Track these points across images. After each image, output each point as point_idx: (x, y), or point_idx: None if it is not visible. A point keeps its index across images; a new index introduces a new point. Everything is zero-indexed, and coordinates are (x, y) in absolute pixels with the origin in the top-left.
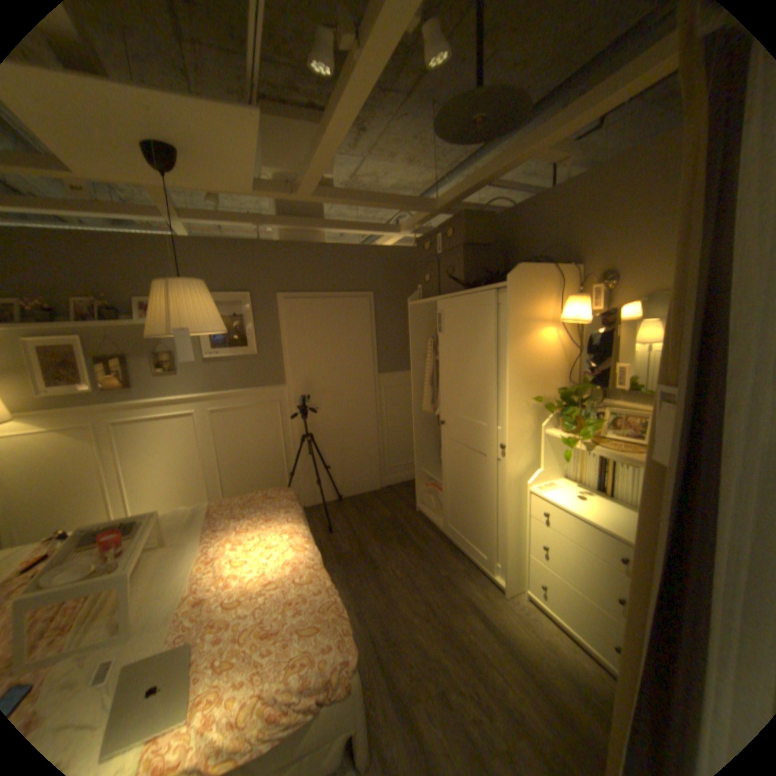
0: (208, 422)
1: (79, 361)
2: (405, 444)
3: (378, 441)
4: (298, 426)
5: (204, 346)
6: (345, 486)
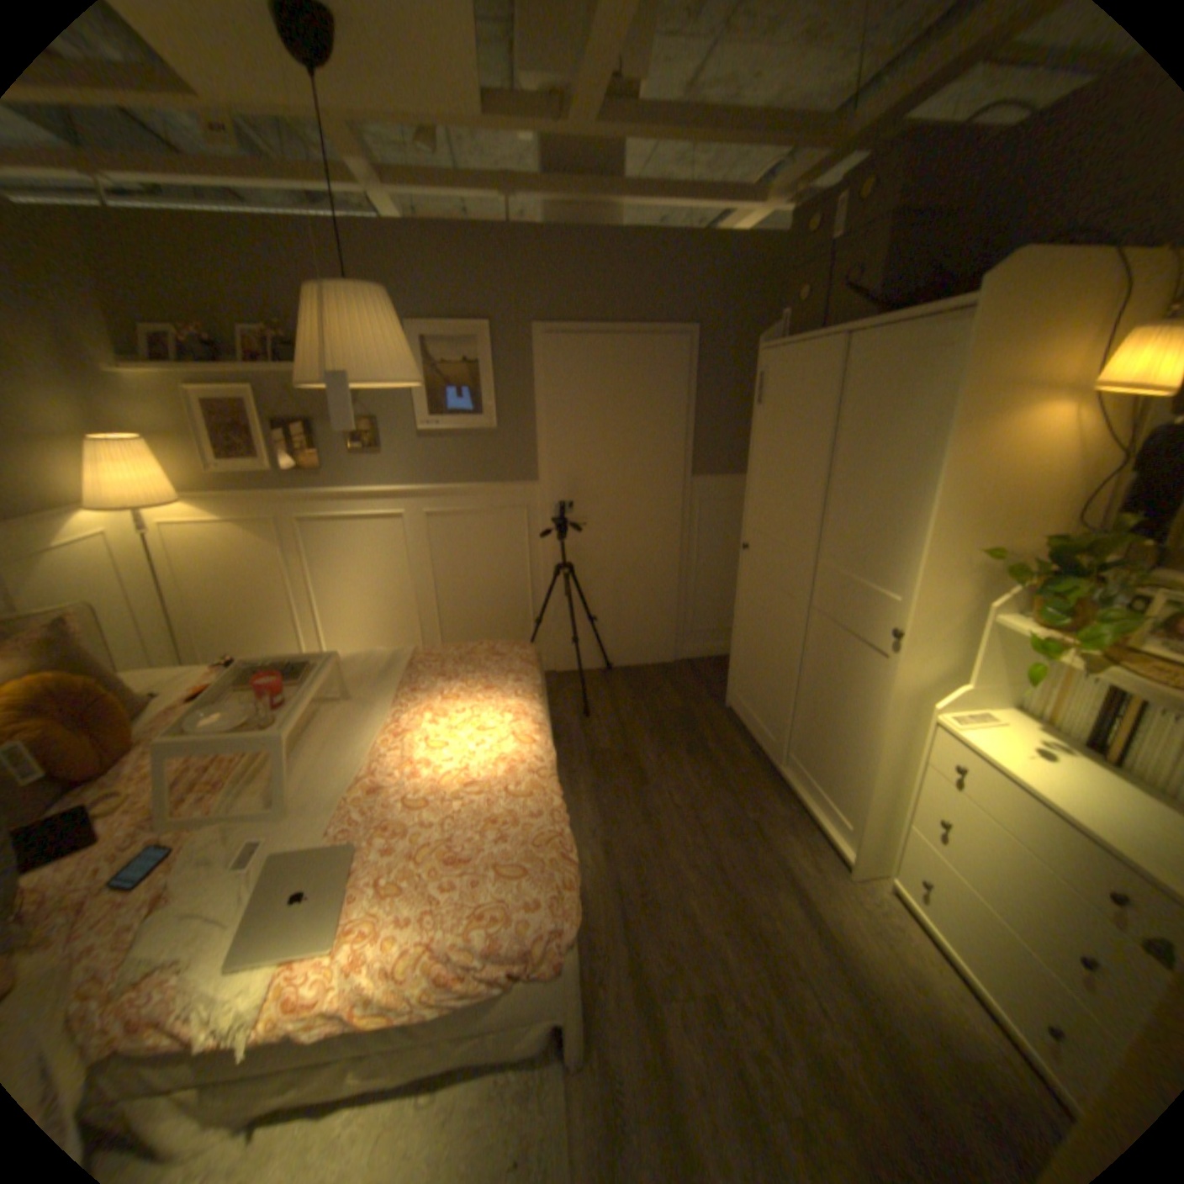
0: (424, 530)
1: (254, 424)
2: (724, 597)
3: (680, 587)
4: (555, 550)
5: (419, 411)
6: (619, 649)
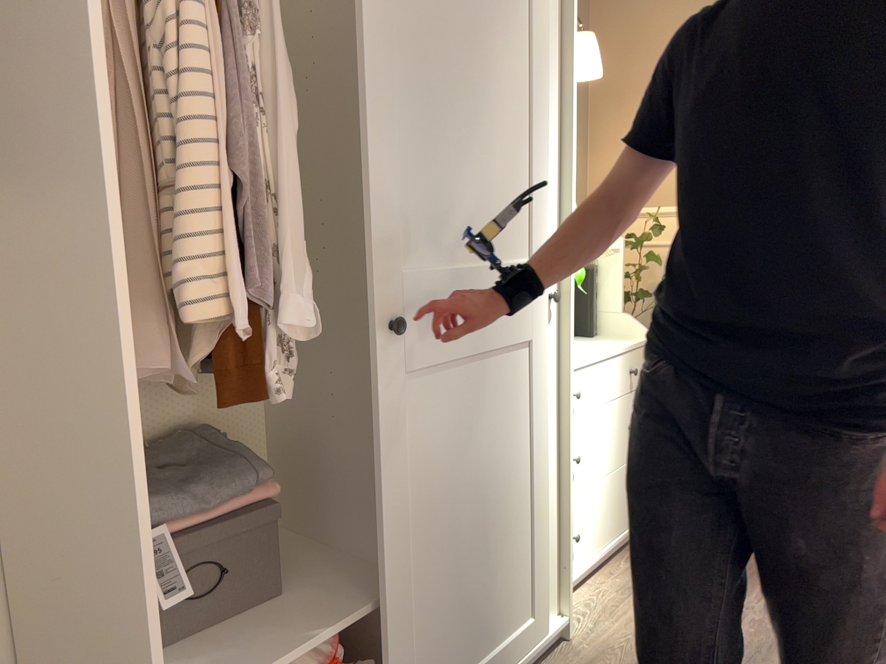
0: None
1: None
2: None
3: None
4: None
5: None
6: None
